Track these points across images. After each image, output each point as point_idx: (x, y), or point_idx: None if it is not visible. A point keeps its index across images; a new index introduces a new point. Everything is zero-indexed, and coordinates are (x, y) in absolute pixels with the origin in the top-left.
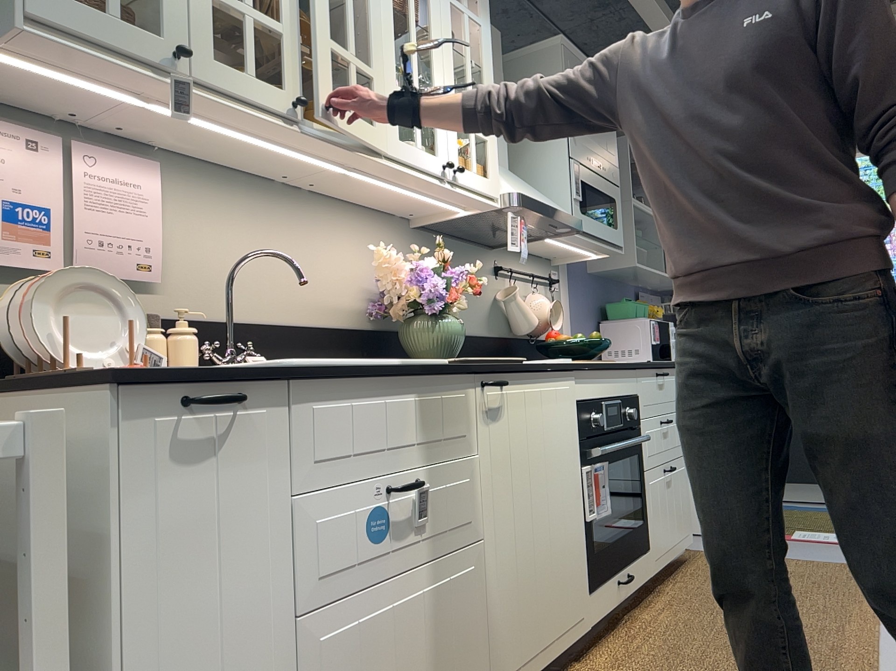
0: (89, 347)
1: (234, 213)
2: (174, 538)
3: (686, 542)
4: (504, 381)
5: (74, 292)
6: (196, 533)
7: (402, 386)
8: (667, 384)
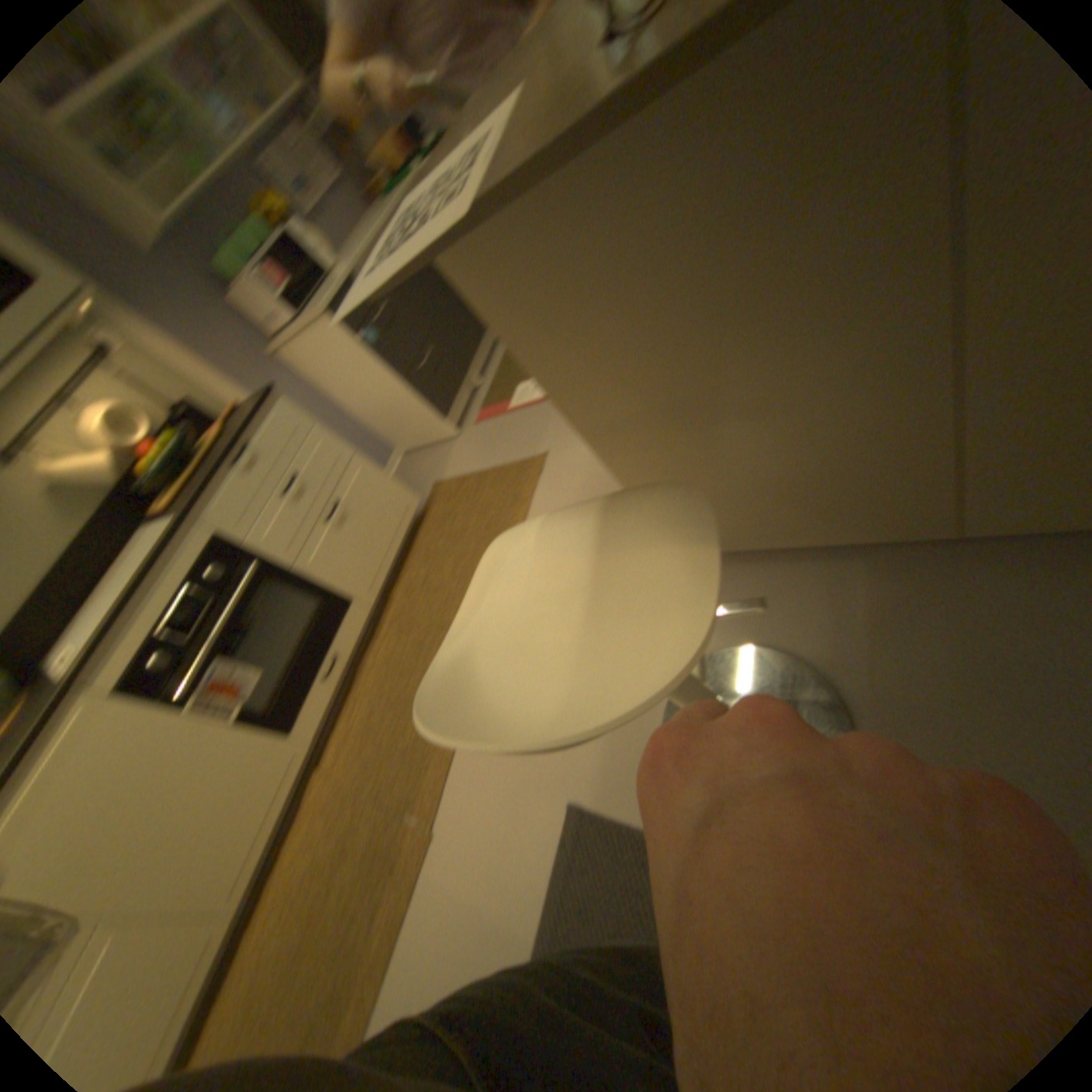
0: None
1: None
2: None
3: (405, 522)
4: None
5: None
6: None
7: None
8: (254, 454)
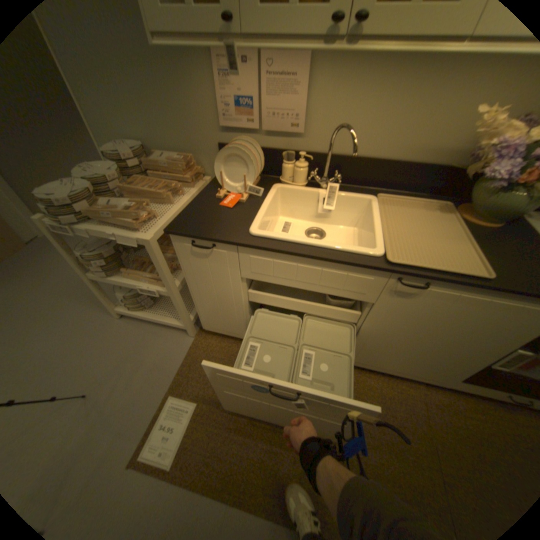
0: (238, 180)
1: (367, 77)
2: (200, 272)
3: None
4: (433, 284)
5: (236, 155)
6: (207, 274)
7: (315, 262)
8: None
